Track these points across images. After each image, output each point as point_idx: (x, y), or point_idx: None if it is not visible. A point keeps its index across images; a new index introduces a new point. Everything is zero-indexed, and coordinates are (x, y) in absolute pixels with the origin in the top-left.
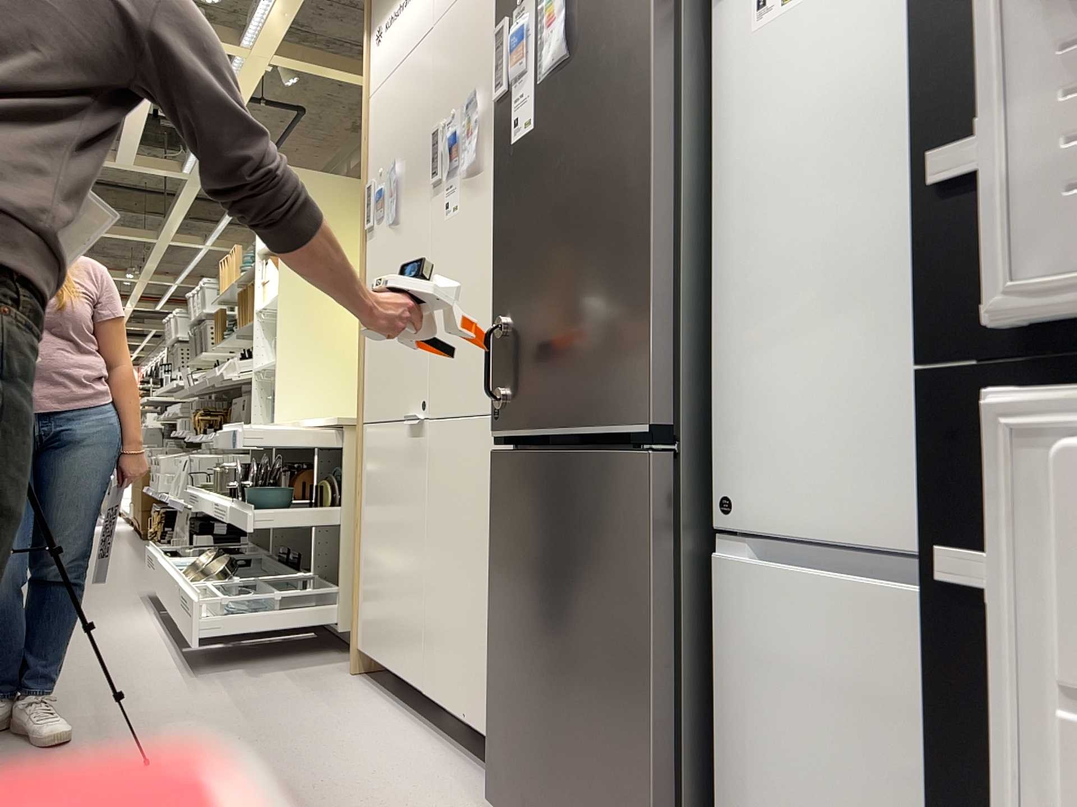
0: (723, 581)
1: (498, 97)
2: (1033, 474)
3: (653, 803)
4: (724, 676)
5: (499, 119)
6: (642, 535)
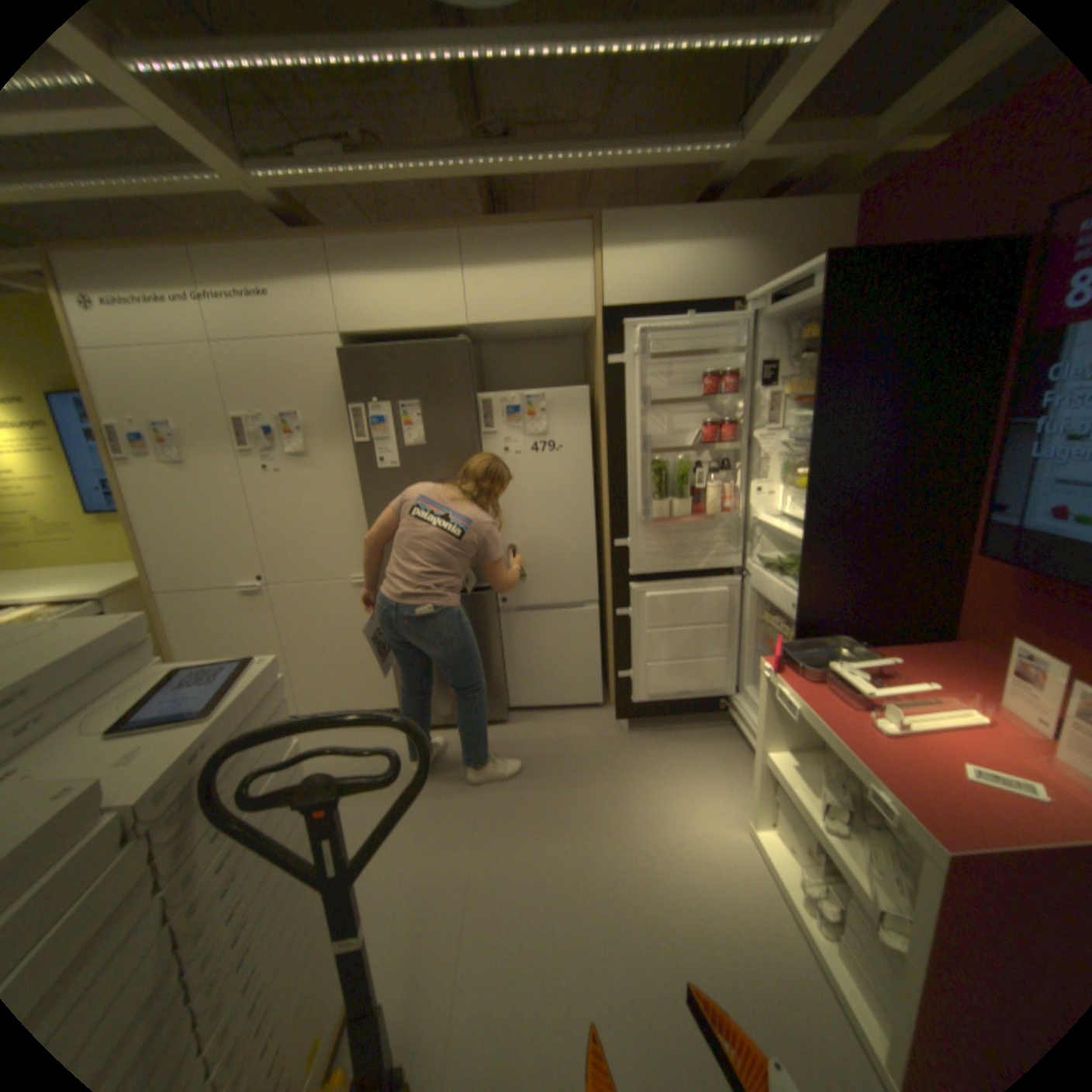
0: (507, 618)
1: (360, 441)
2: (633, 596)
3: (499, 684)
4: (509, 643)
5: (361, 452)
6: (490, 615)
